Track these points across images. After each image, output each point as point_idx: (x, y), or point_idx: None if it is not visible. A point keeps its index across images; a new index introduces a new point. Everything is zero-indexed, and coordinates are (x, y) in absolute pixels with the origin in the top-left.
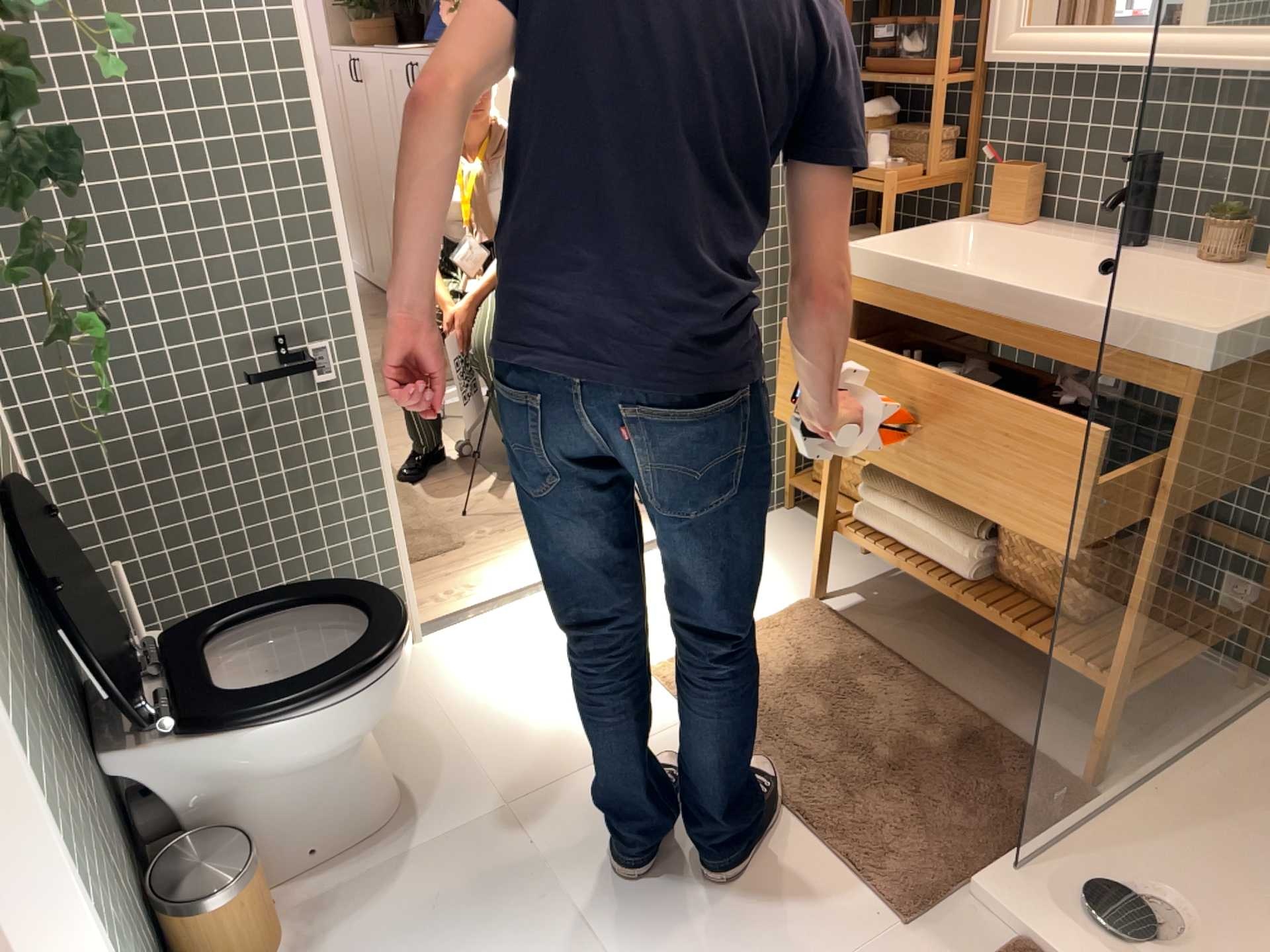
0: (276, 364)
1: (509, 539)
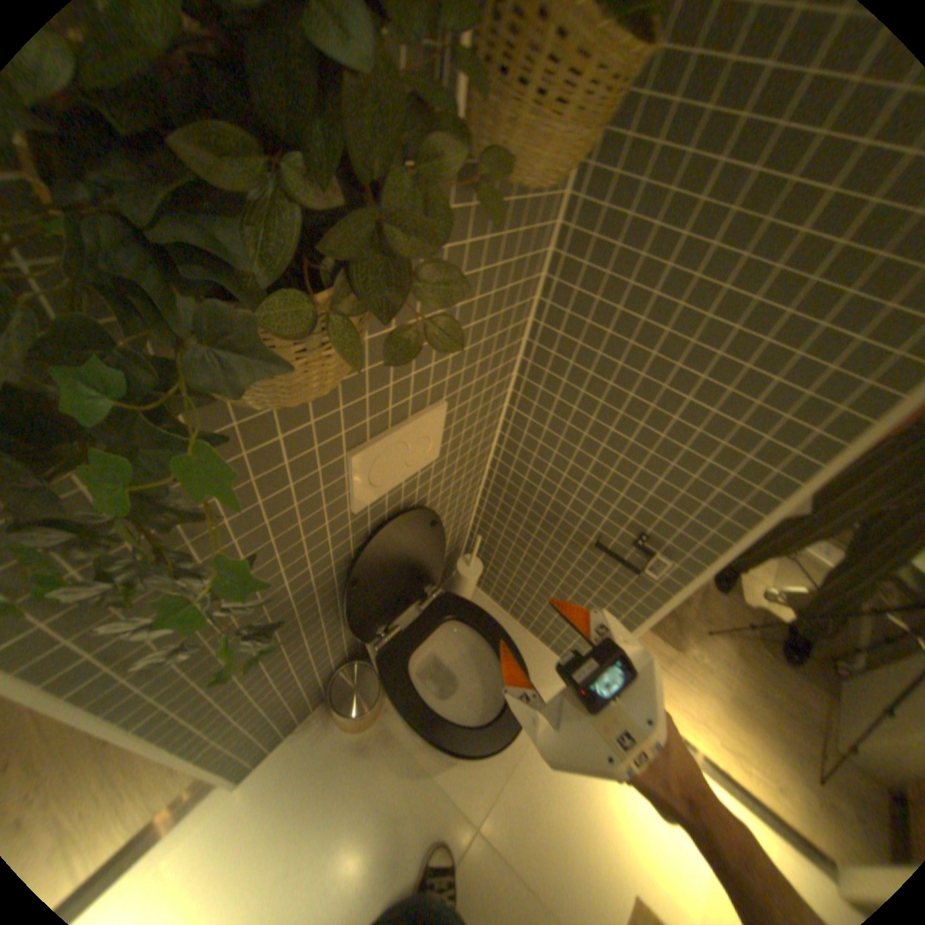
0: (631, 541)
1: (708, 684)
